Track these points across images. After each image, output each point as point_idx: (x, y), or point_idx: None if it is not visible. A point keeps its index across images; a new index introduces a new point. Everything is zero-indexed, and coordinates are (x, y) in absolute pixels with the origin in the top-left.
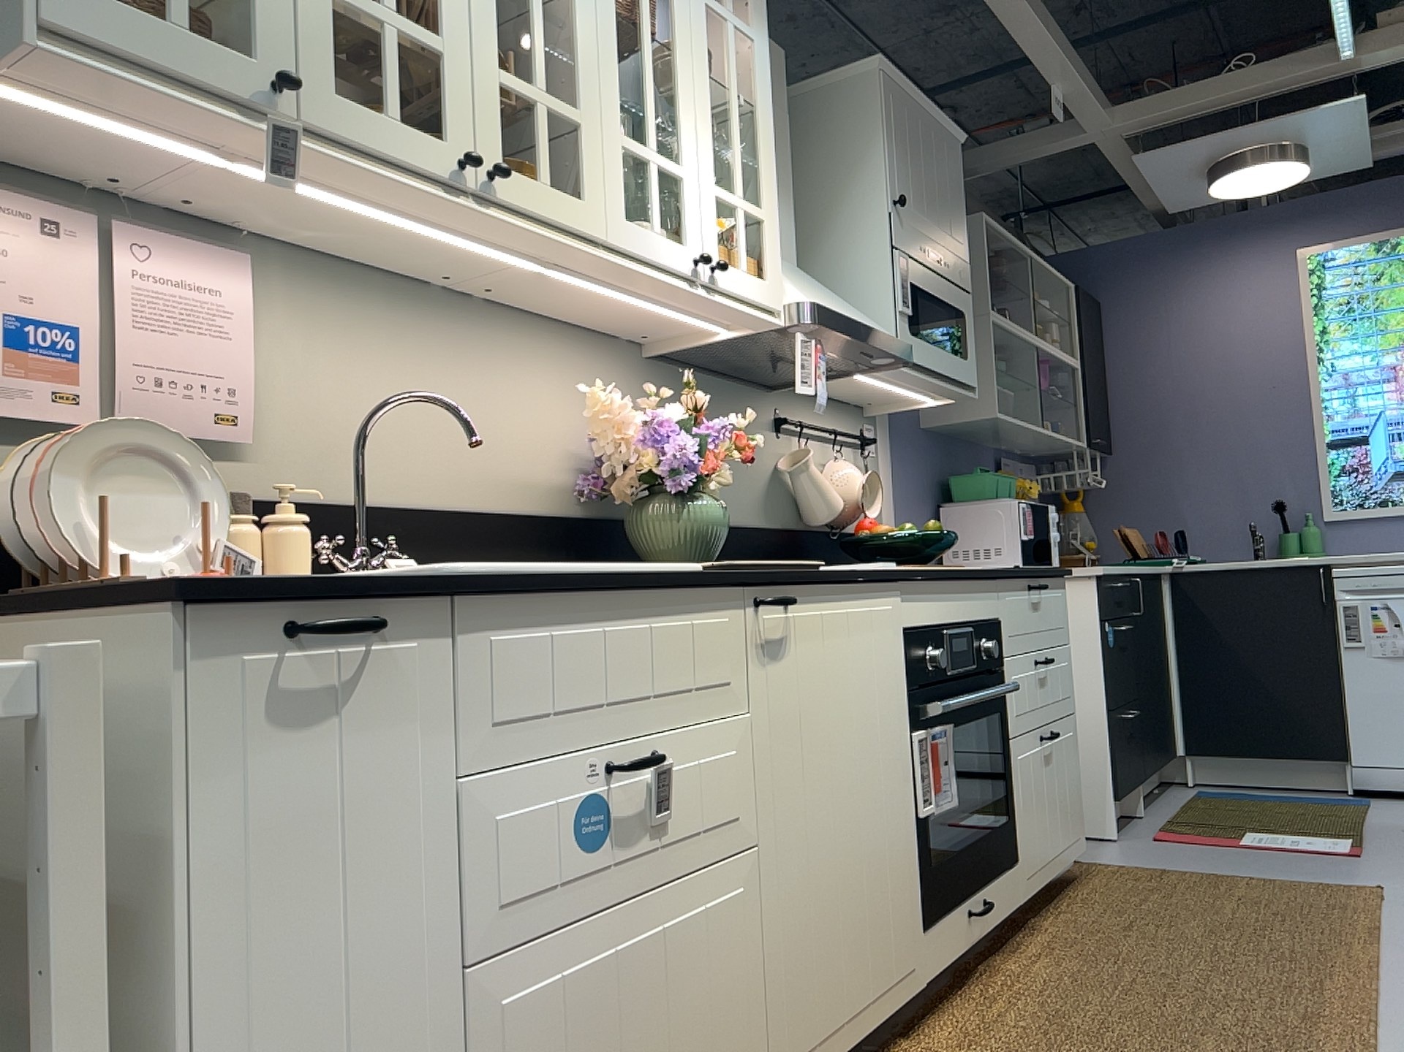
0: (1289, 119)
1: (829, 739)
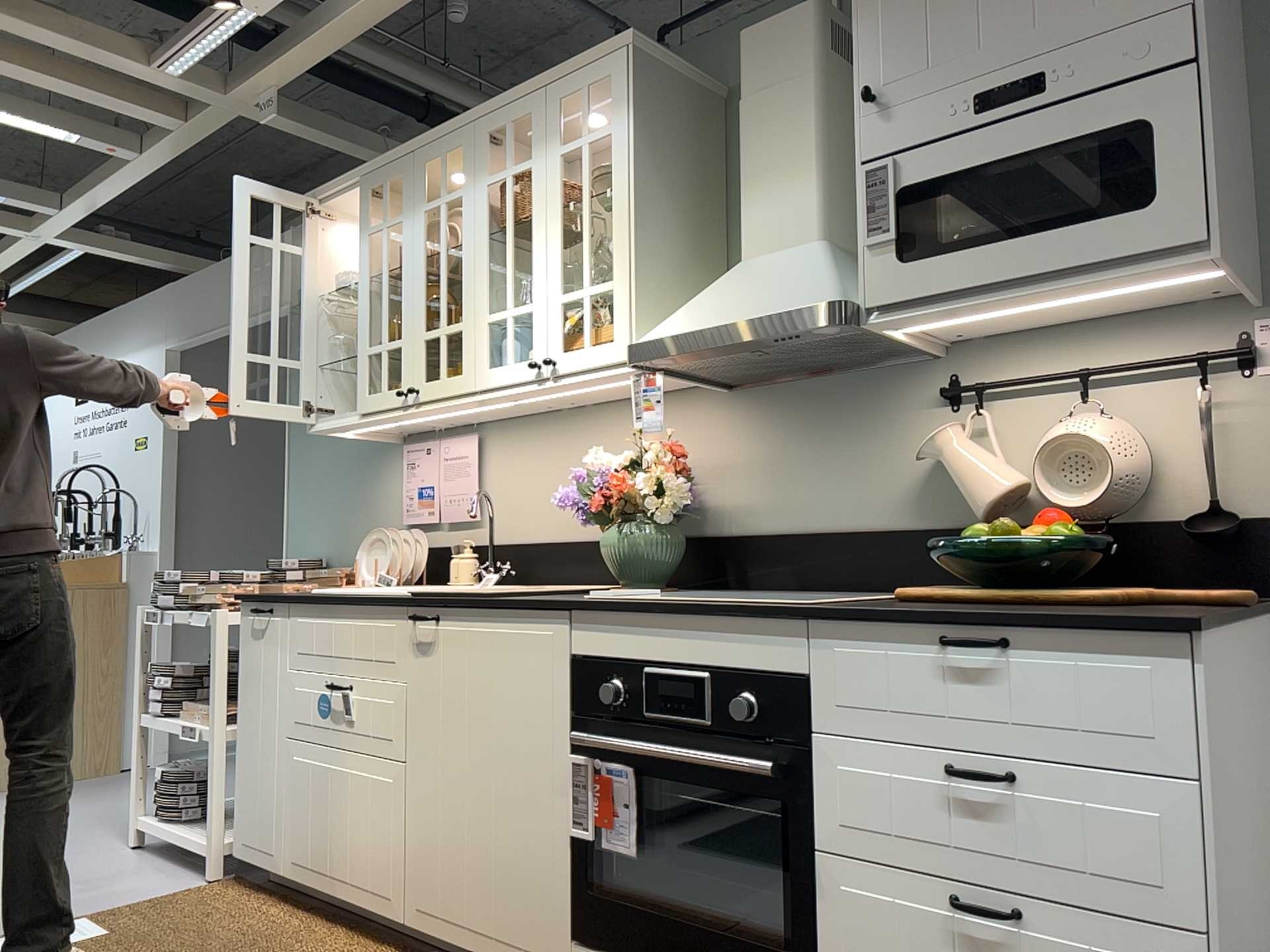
0: None
1: (465, 721)
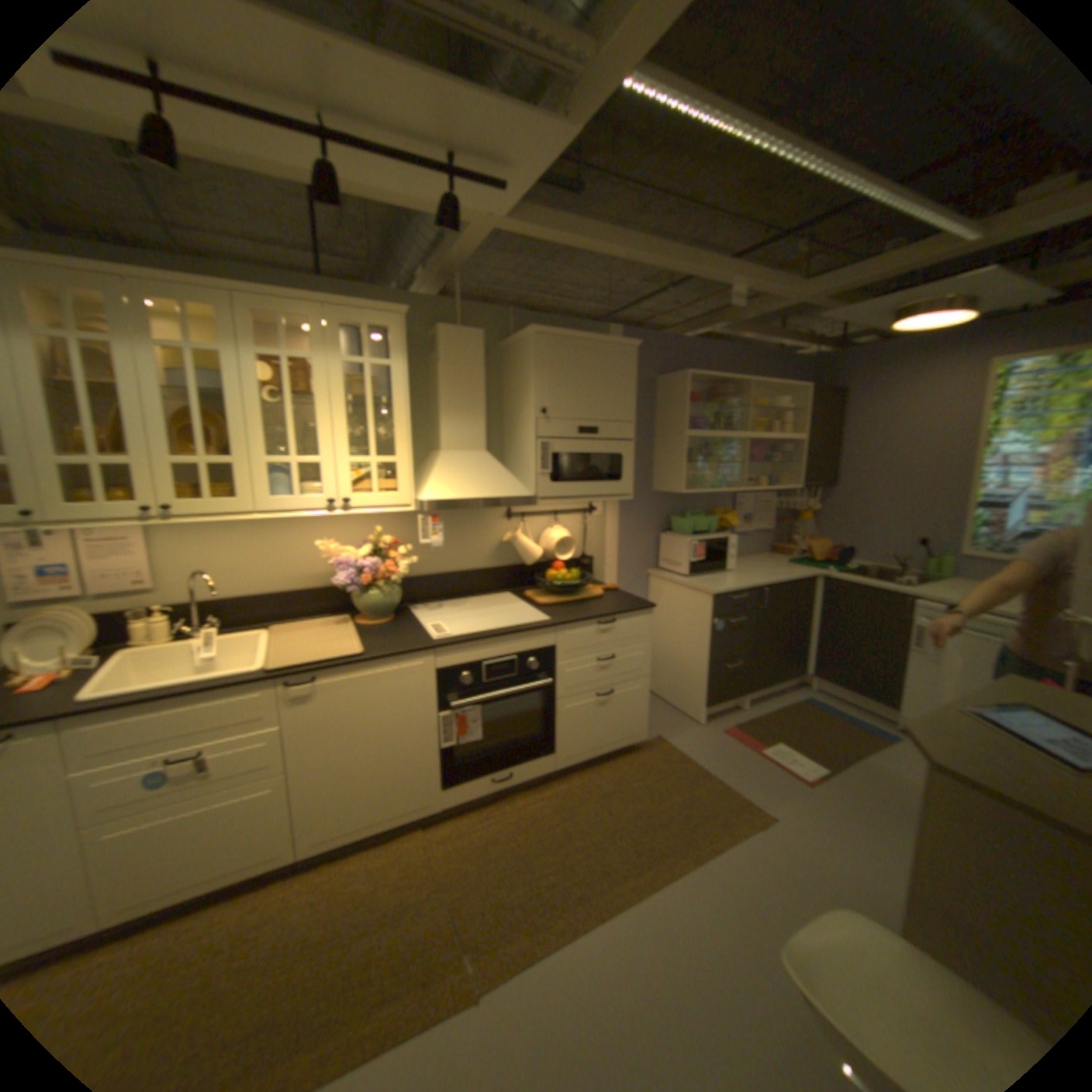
0: (935, 285)
1: (354, 727)
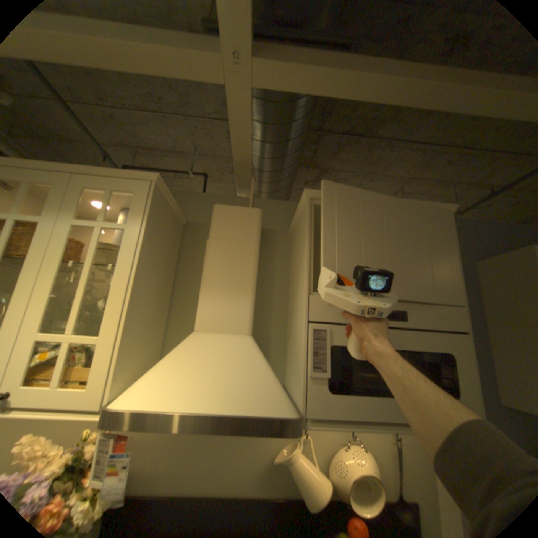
0: None
1: None
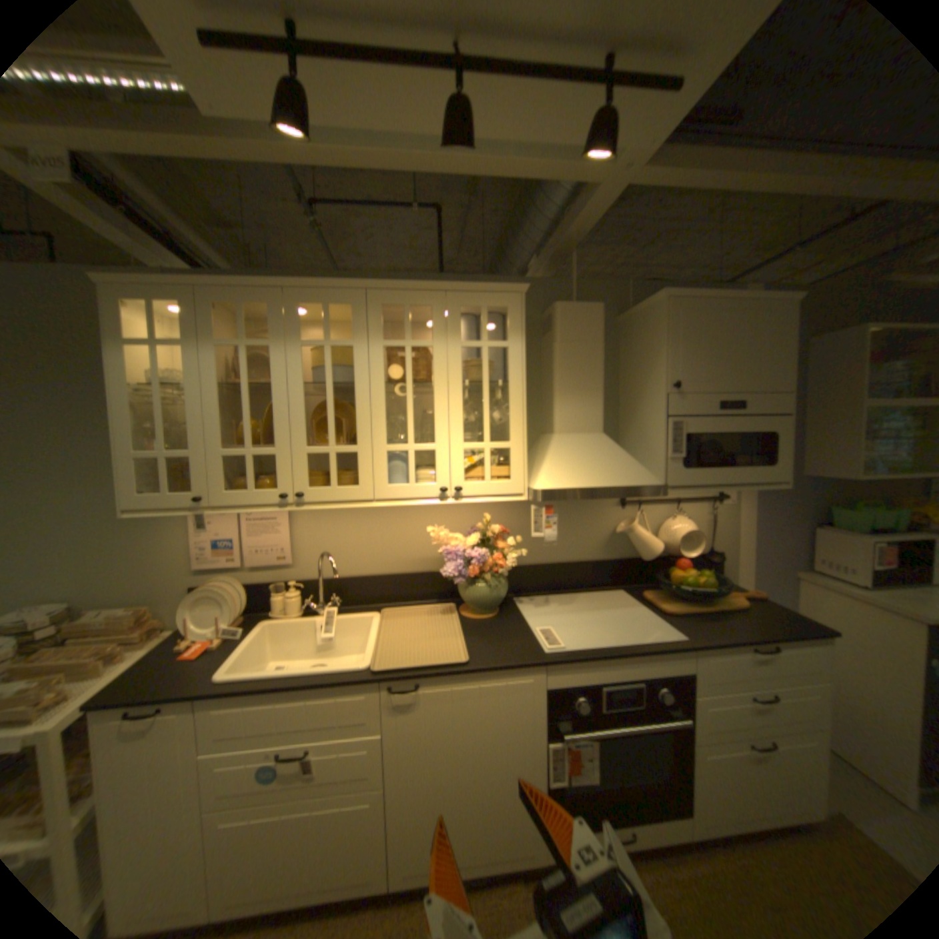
0: None
1: (452, 747)
